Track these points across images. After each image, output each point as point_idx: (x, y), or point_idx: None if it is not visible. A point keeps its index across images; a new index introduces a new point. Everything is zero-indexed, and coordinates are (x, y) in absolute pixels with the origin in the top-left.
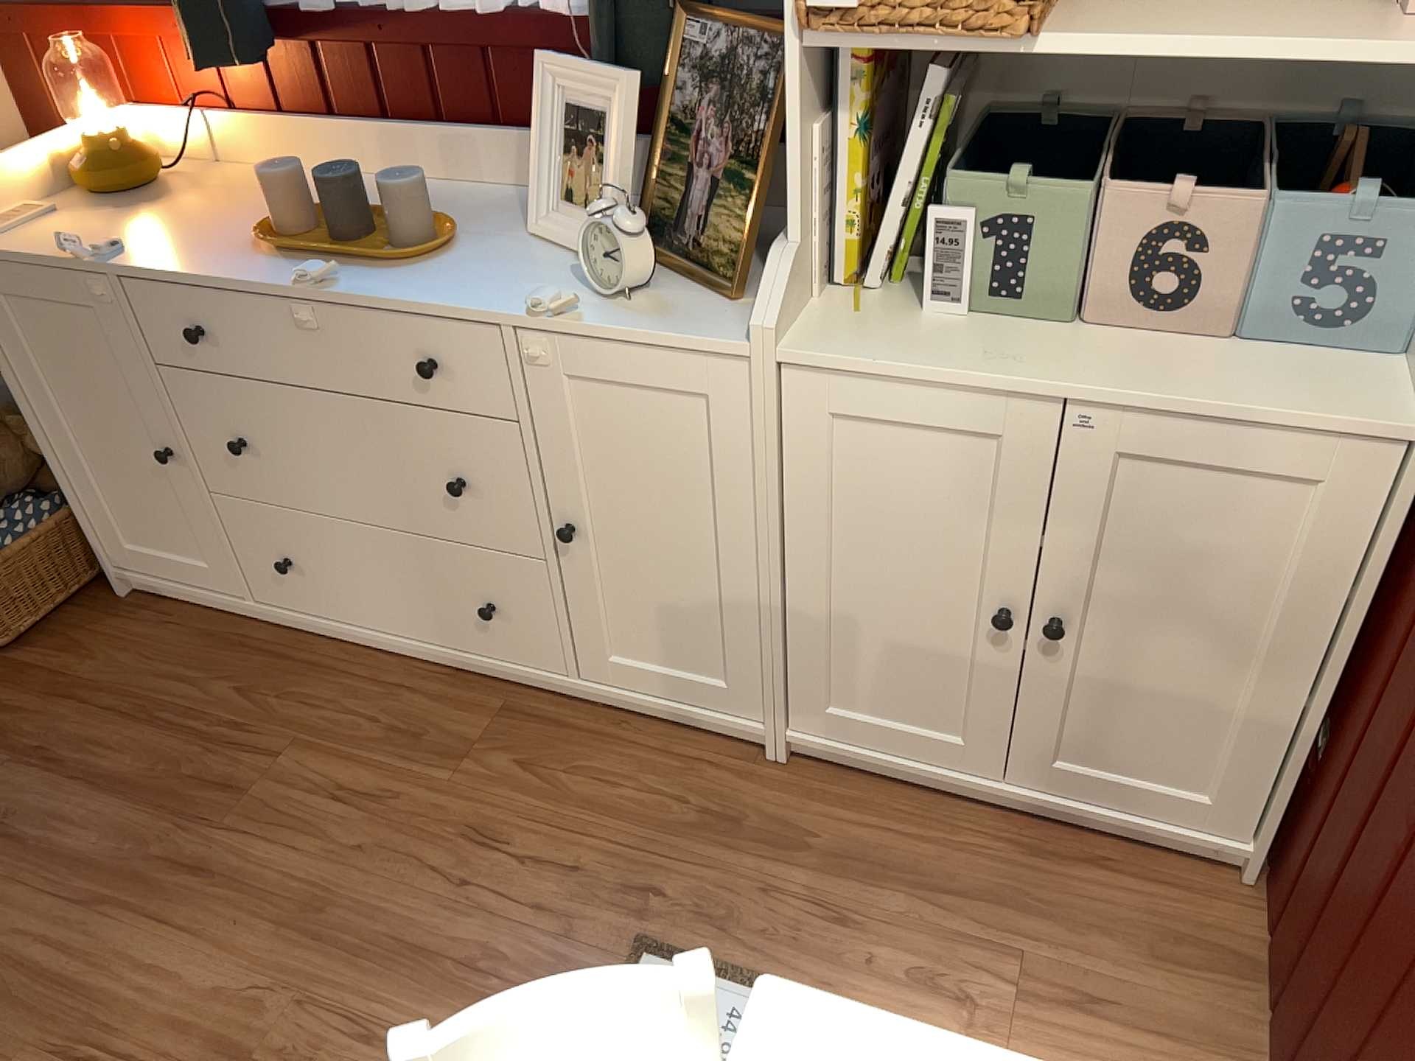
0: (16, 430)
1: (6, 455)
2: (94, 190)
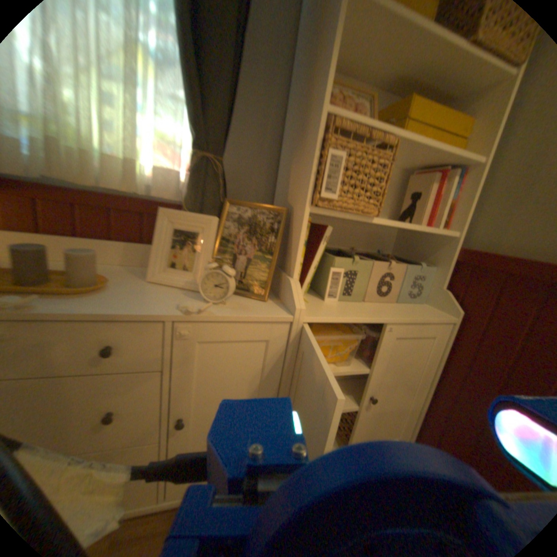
0: None
1: None
2: None
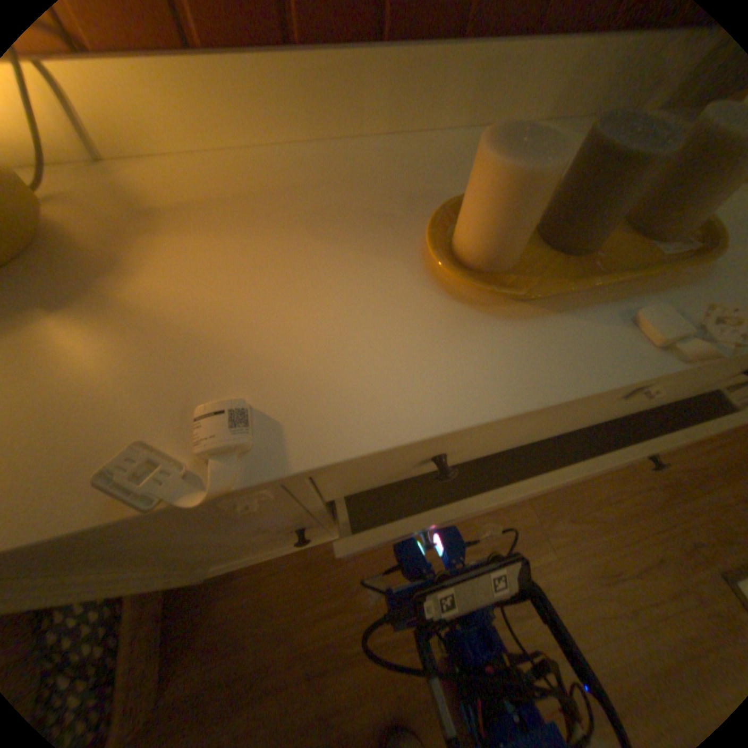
0: None
1: None
2: None
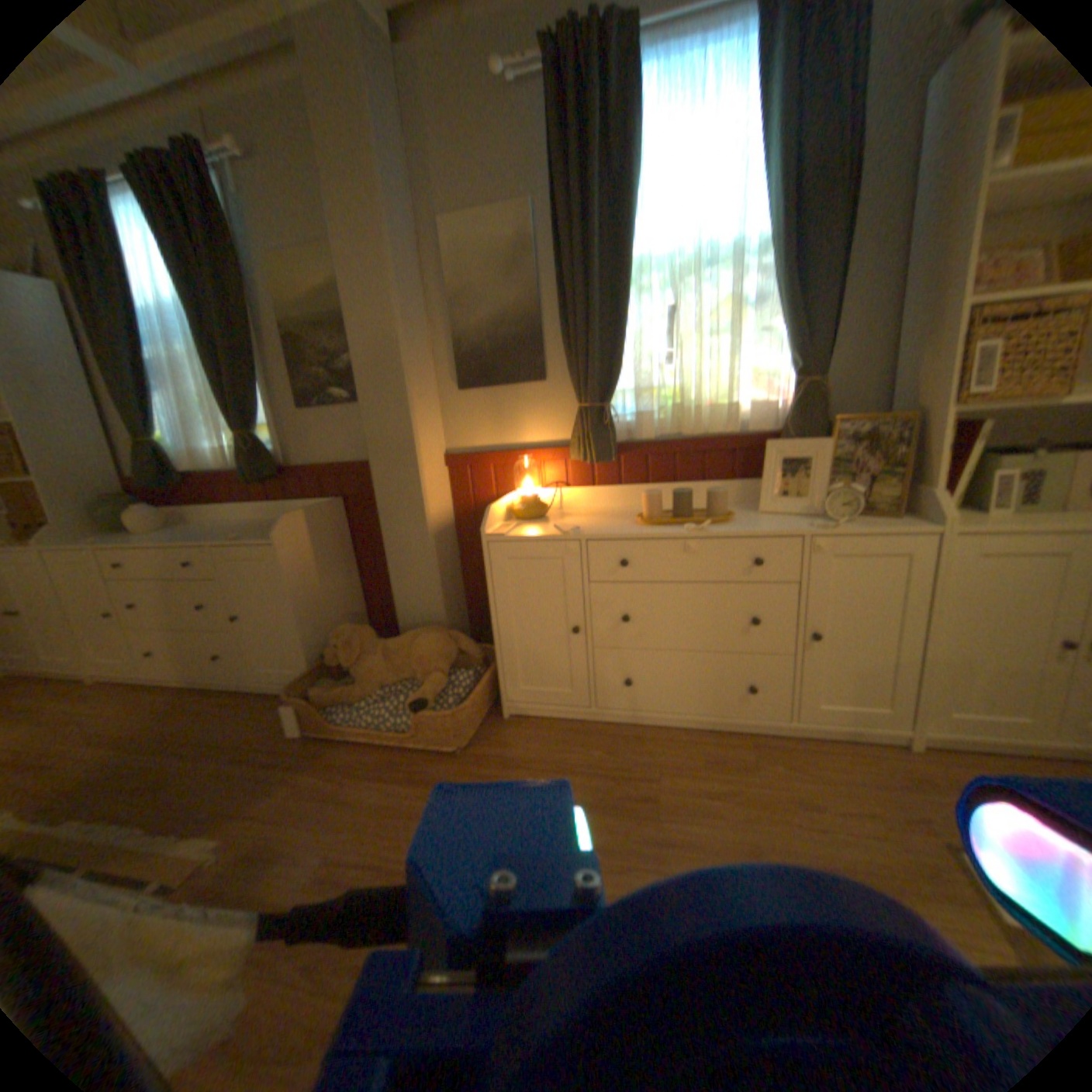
0: (445, 635)
1: (444, 647)
2: (519, 513)
